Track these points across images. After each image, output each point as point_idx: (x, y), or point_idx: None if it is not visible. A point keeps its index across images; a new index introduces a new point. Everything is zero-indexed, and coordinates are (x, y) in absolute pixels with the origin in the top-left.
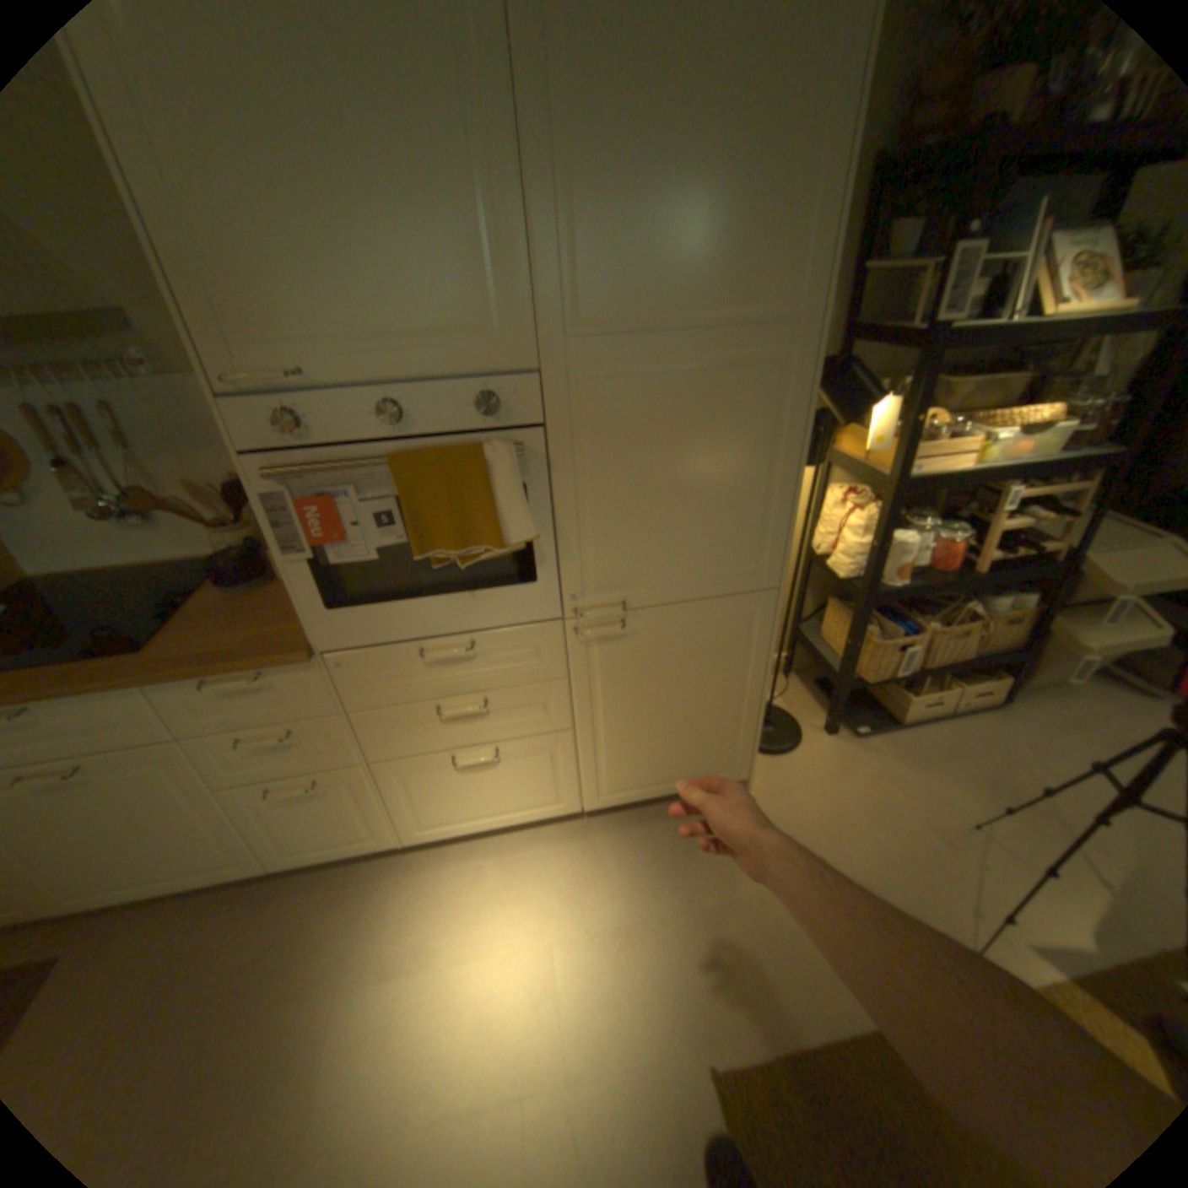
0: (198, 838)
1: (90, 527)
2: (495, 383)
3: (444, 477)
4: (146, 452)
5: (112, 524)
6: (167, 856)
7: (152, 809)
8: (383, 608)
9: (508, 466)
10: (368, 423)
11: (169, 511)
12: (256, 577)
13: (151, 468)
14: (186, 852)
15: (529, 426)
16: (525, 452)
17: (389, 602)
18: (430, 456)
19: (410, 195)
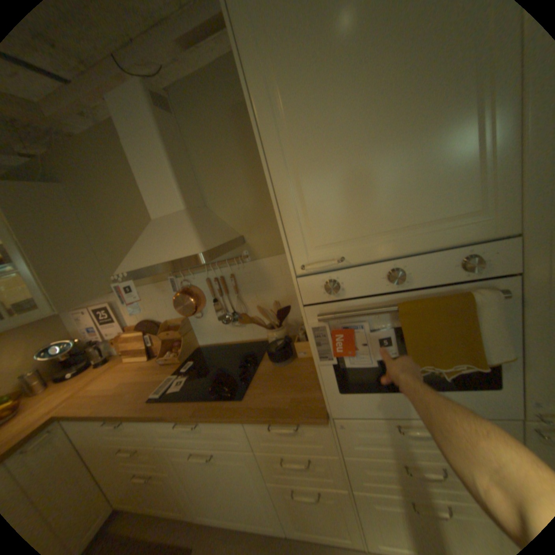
0: (256, 506)
1: (222, 326)
2: (483, 247)
3: (441, 317)
4: (244, 293)
5: (229, 325)
6: (241, 511)
7: (238, 485)
8: (377, 397)
9: (498, 307)
10: (382, 283)
11: (253, 322)
12: (289, 357)
13: (245, 300)
14: (250, 512)
15: (509, 275)
16: (511, 296)
17: (381, 393)
18: (431, 304)
19: (430, 138)
